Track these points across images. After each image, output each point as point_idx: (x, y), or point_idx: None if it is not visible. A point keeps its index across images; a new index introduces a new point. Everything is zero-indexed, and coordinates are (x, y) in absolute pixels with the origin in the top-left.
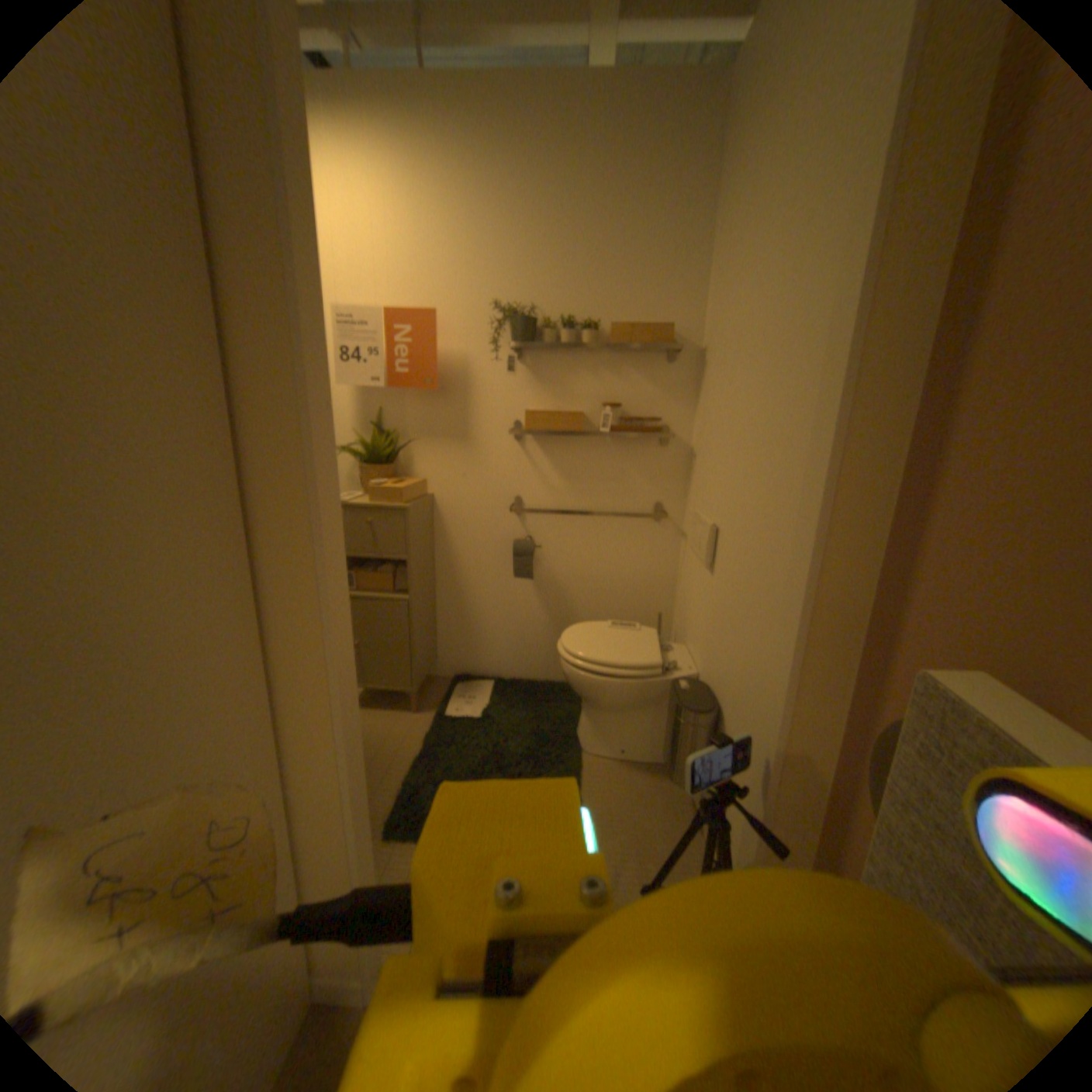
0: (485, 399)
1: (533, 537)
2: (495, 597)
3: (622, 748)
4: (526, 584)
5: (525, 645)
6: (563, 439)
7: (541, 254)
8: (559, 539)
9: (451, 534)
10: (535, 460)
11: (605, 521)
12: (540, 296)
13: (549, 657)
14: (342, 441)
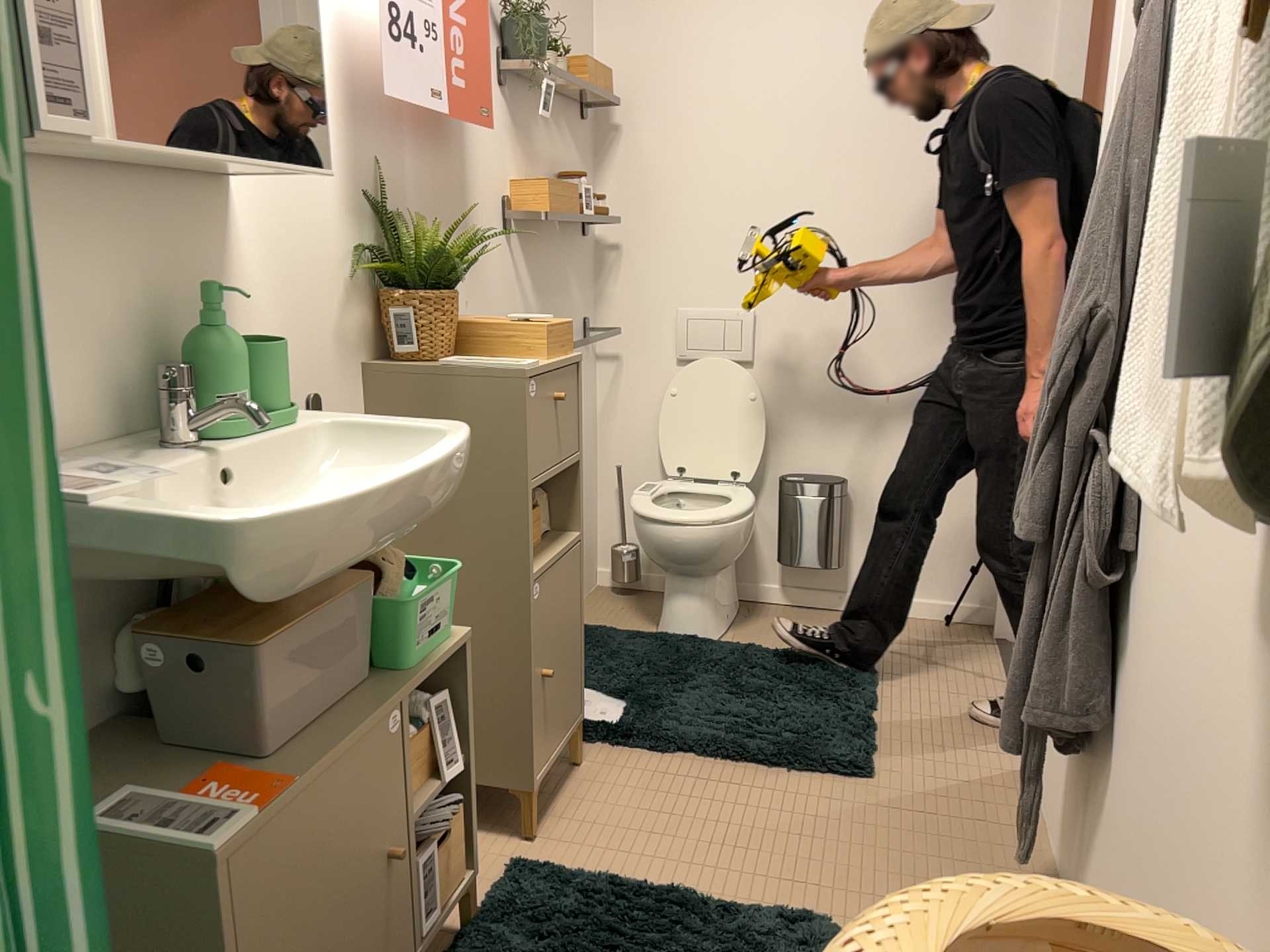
0: (480, 162)
1: None
2: None
3: (728, 615)
4: None
5: None
6: (535, 234)
7: None
8: None
9: None
10: (519, 271)
11: None
12: None
13: None
14: (327, 248)
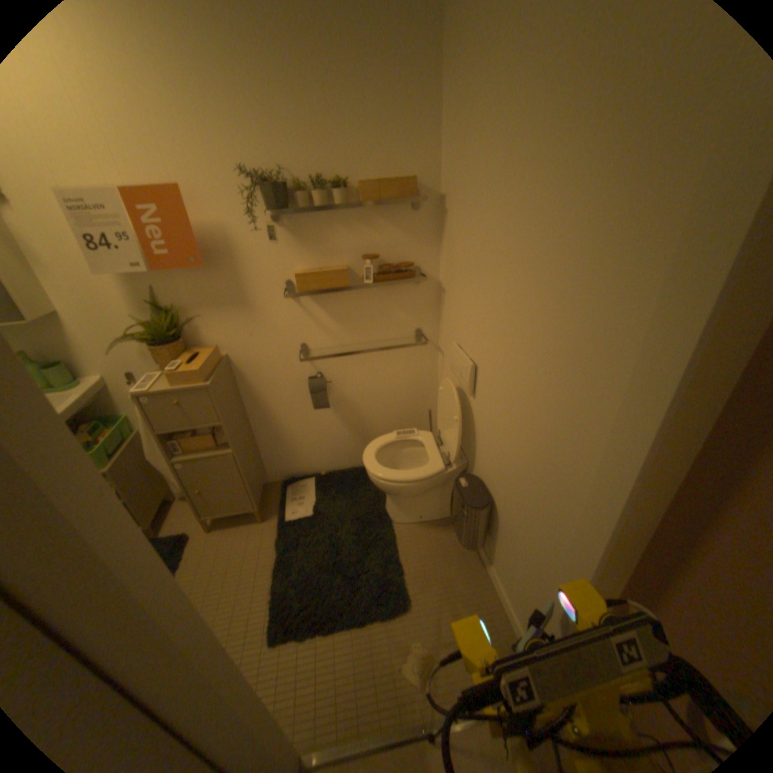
0: (253, 267)
1: (322, 374)
2: (300, 422)
3: (419, 517)
4: (324, 409)
5: (331, 449)
6: (332, 293)
7: (276, 113)
8: (343, 372)
9: (252, 384)
10: (311, 314)
11: (377, 352)
12: (283, 159)
13: (351, 453)
14: (121, 325)
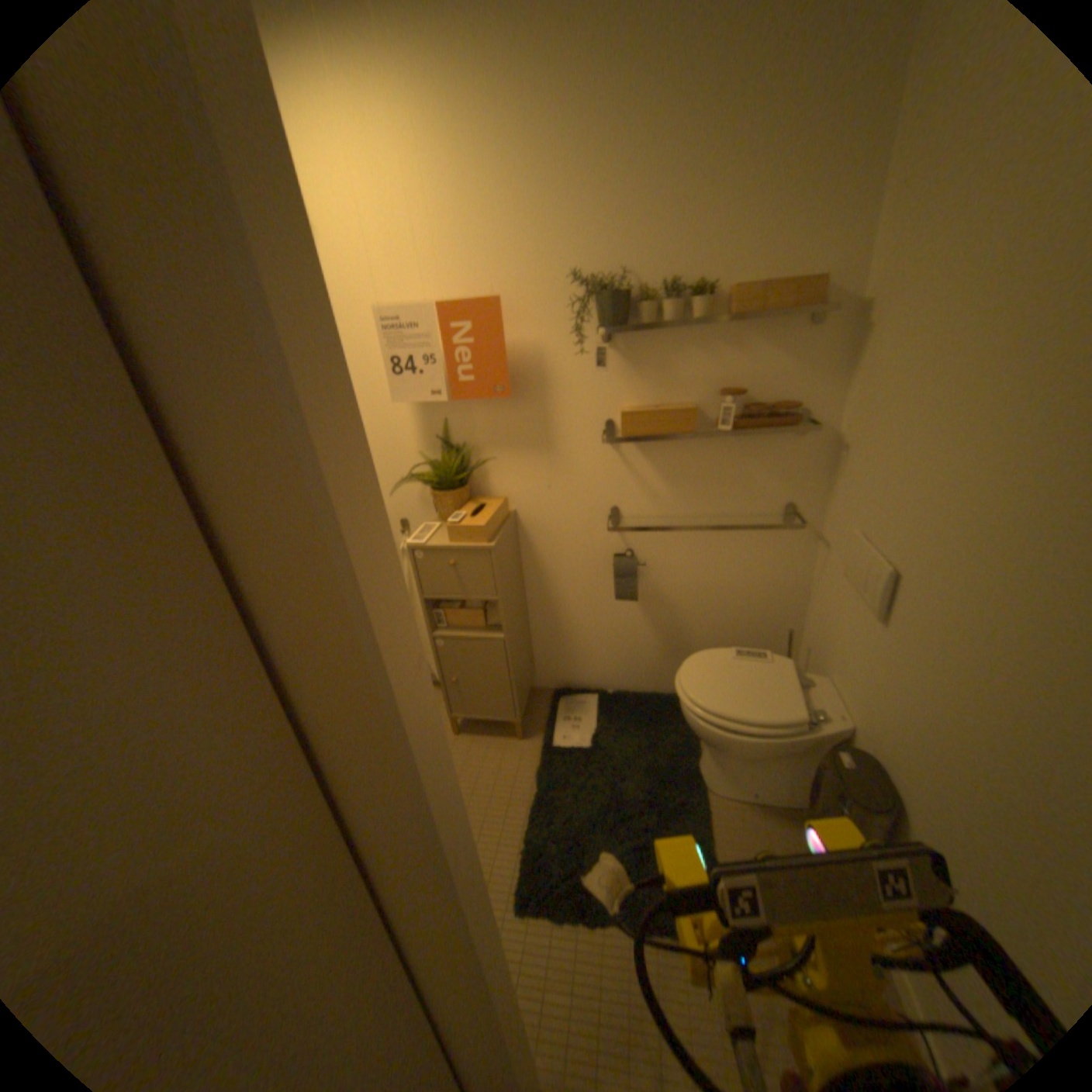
0: (566, 401)
1: (632, 553)
2: (591, 615)
3: (753, 795)
4: (626, 602)
5: (626, 661)
6: (666, 440)
7: (630, 201)
8: (663, 553)
9: (538, 553)
10: (631, 468)
11: (718, 531)
12: (630, 260)
13: (654, 672)
14: (406, 463)
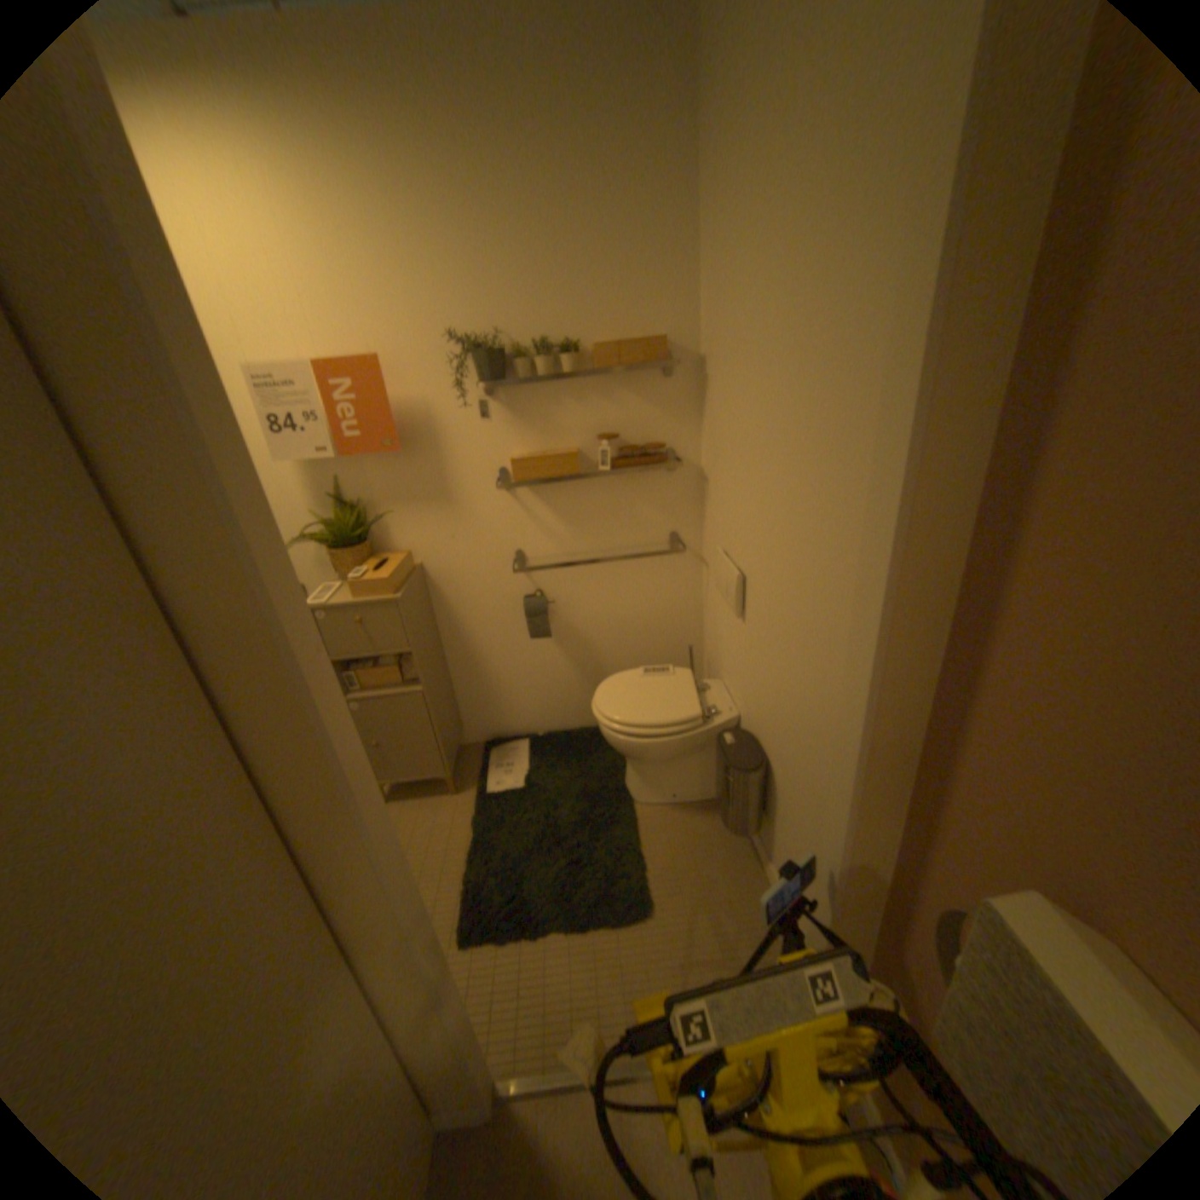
0: (459, 452)
1: (542, 593)
2: (512, 660)
3: (672, 796)
4: (544, 642)
5: (552, 700)
6: (558, 484)
7: (494, 268)
8: (571, 590)
9: (450, 604)
10: (530, 512)
11: (617, 564)
12: (501, 321)
13: (580, 707)
14: (297, 524)
